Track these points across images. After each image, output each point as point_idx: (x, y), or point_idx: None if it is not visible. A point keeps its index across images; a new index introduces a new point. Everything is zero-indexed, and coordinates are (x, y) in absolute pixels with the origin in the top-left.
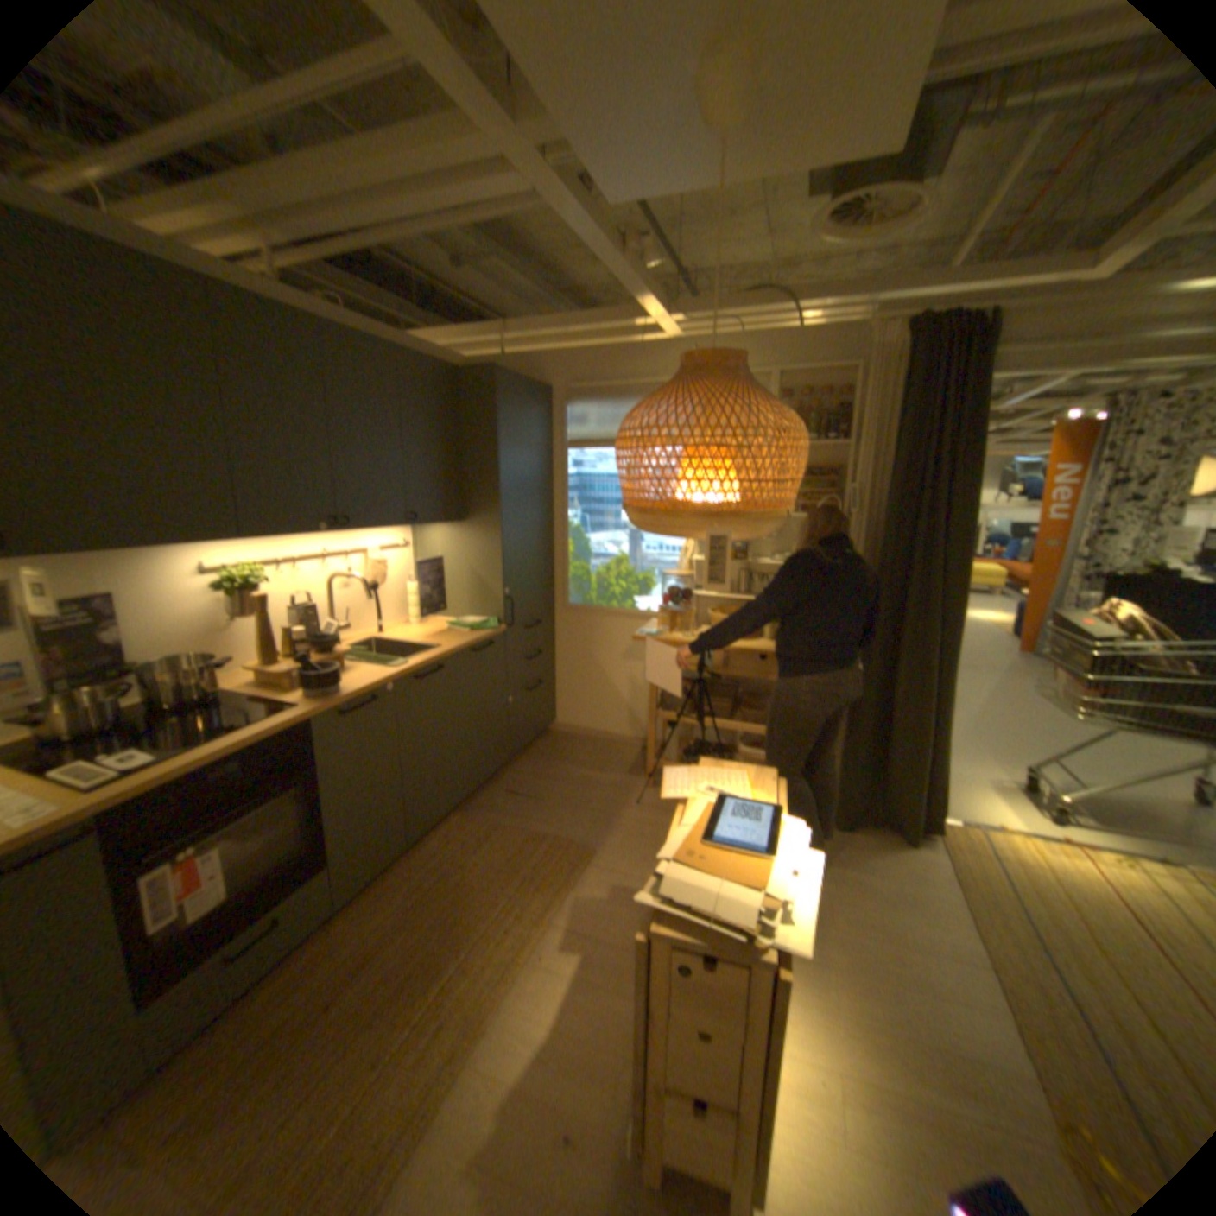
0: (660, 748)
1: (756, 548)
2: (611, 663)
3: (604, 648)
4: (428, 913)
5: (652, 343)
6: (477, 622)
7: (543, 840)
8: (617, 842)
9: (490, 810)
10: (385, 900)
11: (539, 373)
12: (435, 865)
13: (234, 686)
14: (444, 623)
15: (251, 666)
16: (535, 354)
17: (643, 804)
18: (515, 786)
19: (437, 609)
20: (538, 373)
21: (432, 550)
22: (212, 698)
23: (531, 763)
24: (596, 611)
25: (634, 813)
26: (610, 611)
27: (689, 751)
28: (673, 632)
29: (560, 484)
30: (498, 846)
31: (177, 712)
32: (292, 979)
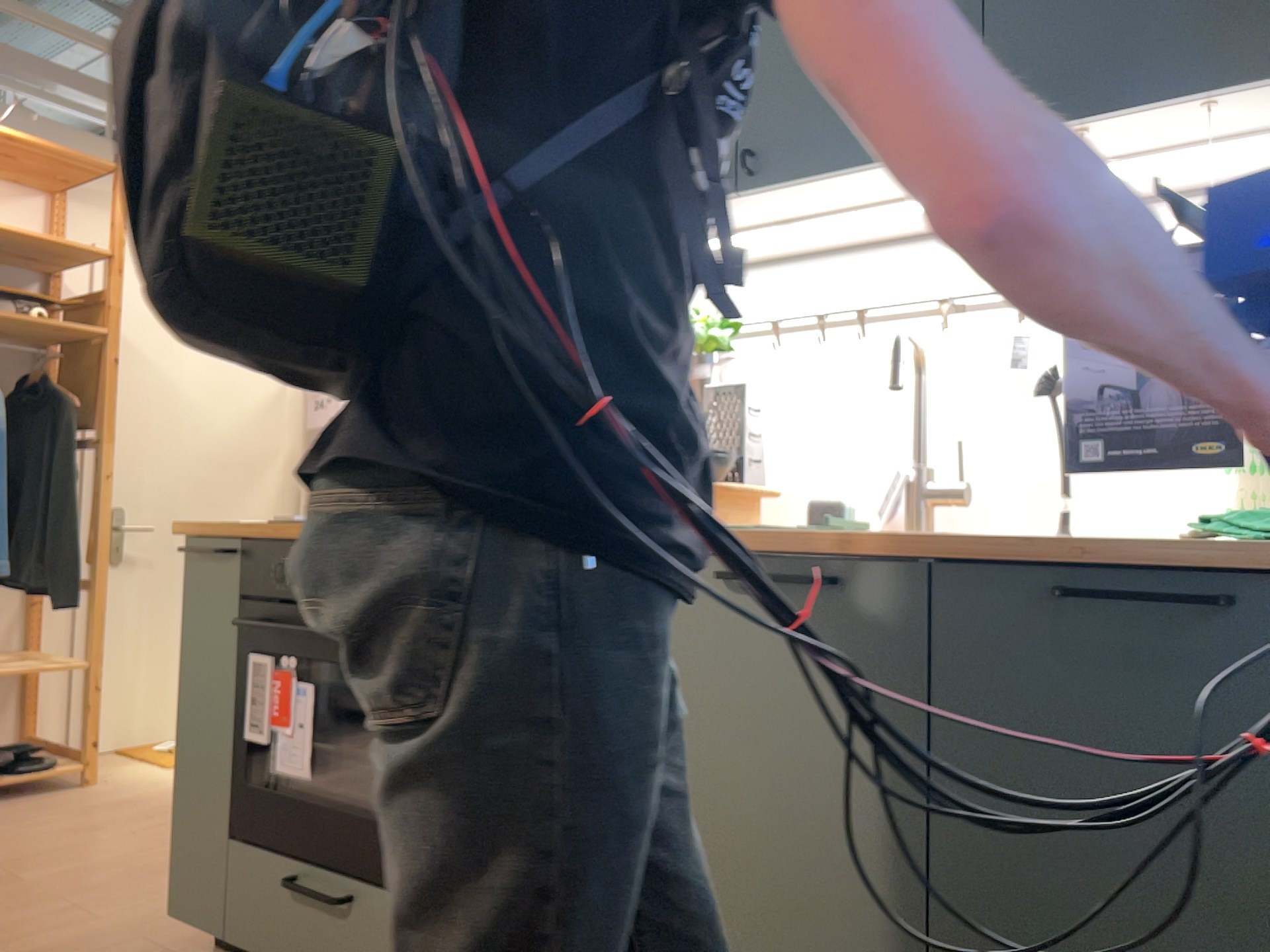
0: None
1: None
2: None
3: None
4: None
5: None
6: None
7: None
8: None
9: None
10: None
11: None
12: None
13: None
14: None
15: None
16: None
17: None
18: None
19: None
20: None
21: None
22: None
23: None
24: None
25: None
26: None
27: None
28: None
29: None
30: None
31: None
32: None
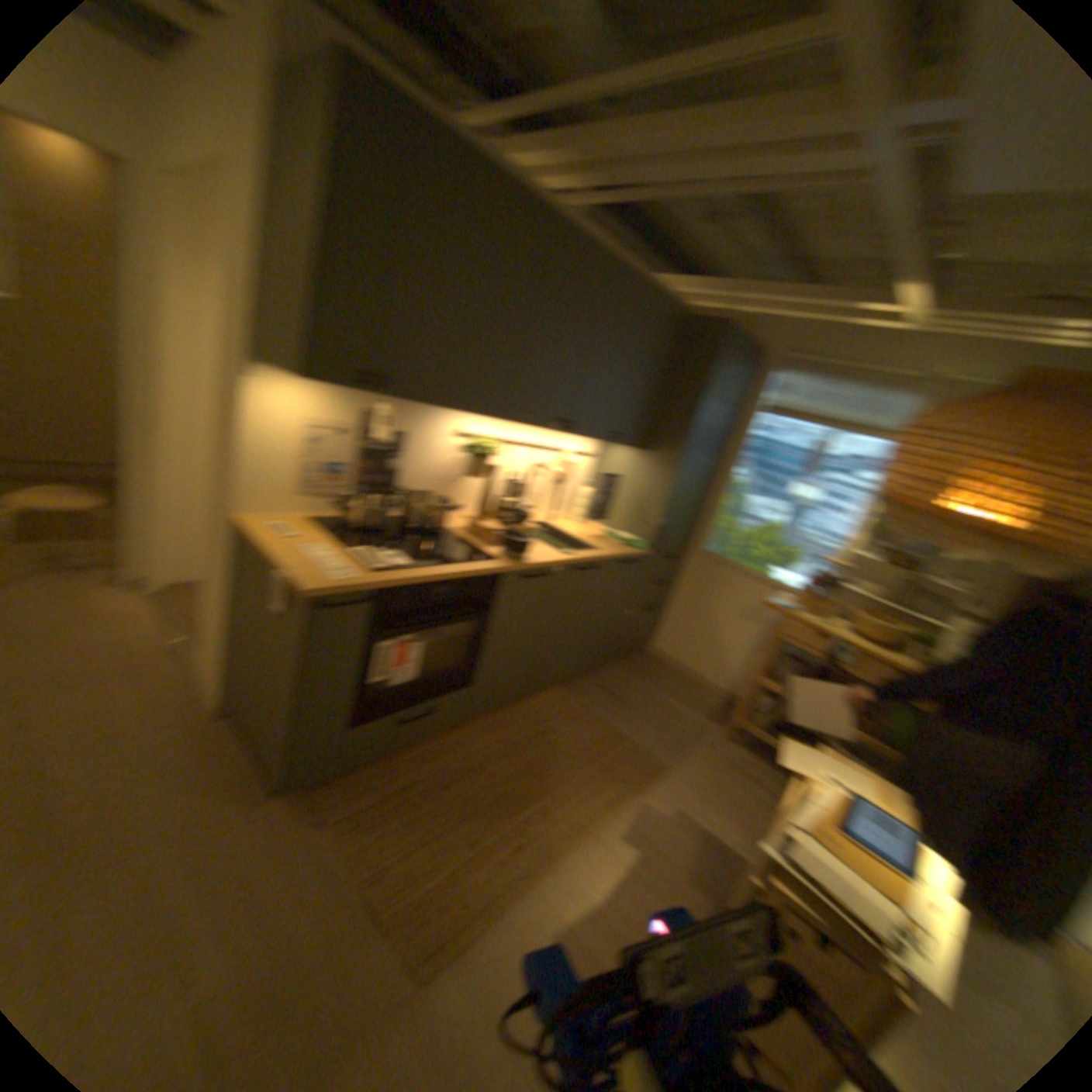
0: (752, 712)
1: (934, 566)
2: (728, 617)
3: (726, 601)
4: (529, 756)
5: (898, 332)
6: (632, 540)
7: (627, 742)
8: (691, 776)
9: (588, 697)
10: (500, 730)
11: (763, 337)
12: (539, 720)
13: (458, 528)
14: (603, 531)
15: (474, 517)
16: (766, 318)
17: (720, 754)
18: (611, 686)
19: (600, 517)
20: (762, 337)
21: (615, 467)
22: (445, 531)
23: (627, 672)
24: (732, 566)
25: (710, 758)
26: (747, 571)
27: (780, 728)
28: (811, 615)
29: (743, 443)
30: (590, 730)
31: (426, 534)
32: (431, 755)
